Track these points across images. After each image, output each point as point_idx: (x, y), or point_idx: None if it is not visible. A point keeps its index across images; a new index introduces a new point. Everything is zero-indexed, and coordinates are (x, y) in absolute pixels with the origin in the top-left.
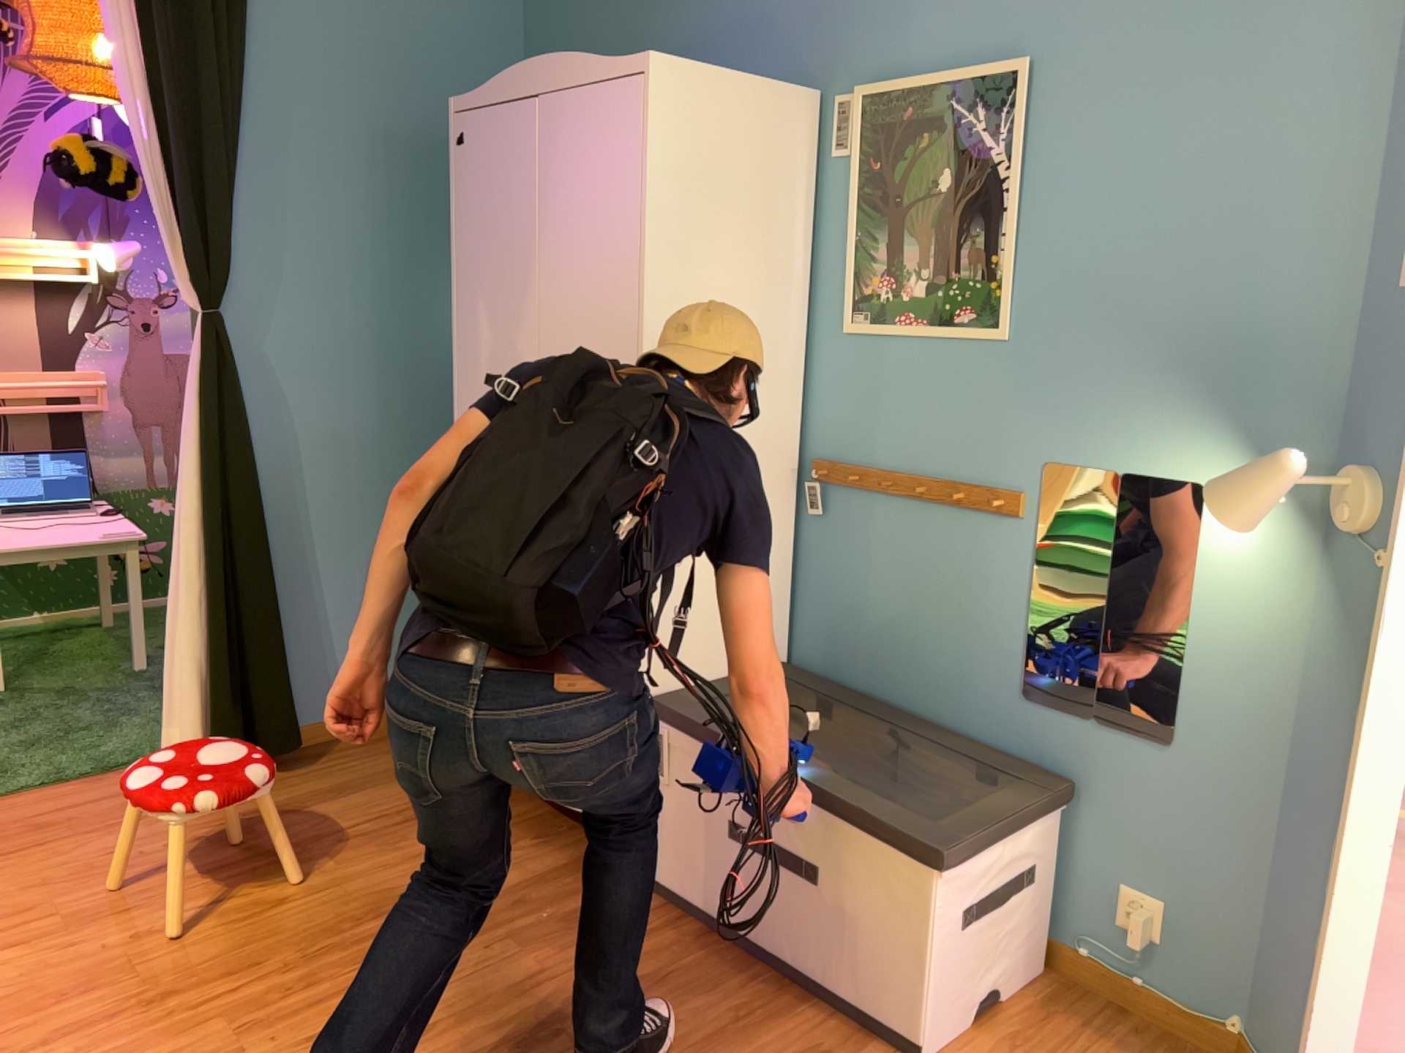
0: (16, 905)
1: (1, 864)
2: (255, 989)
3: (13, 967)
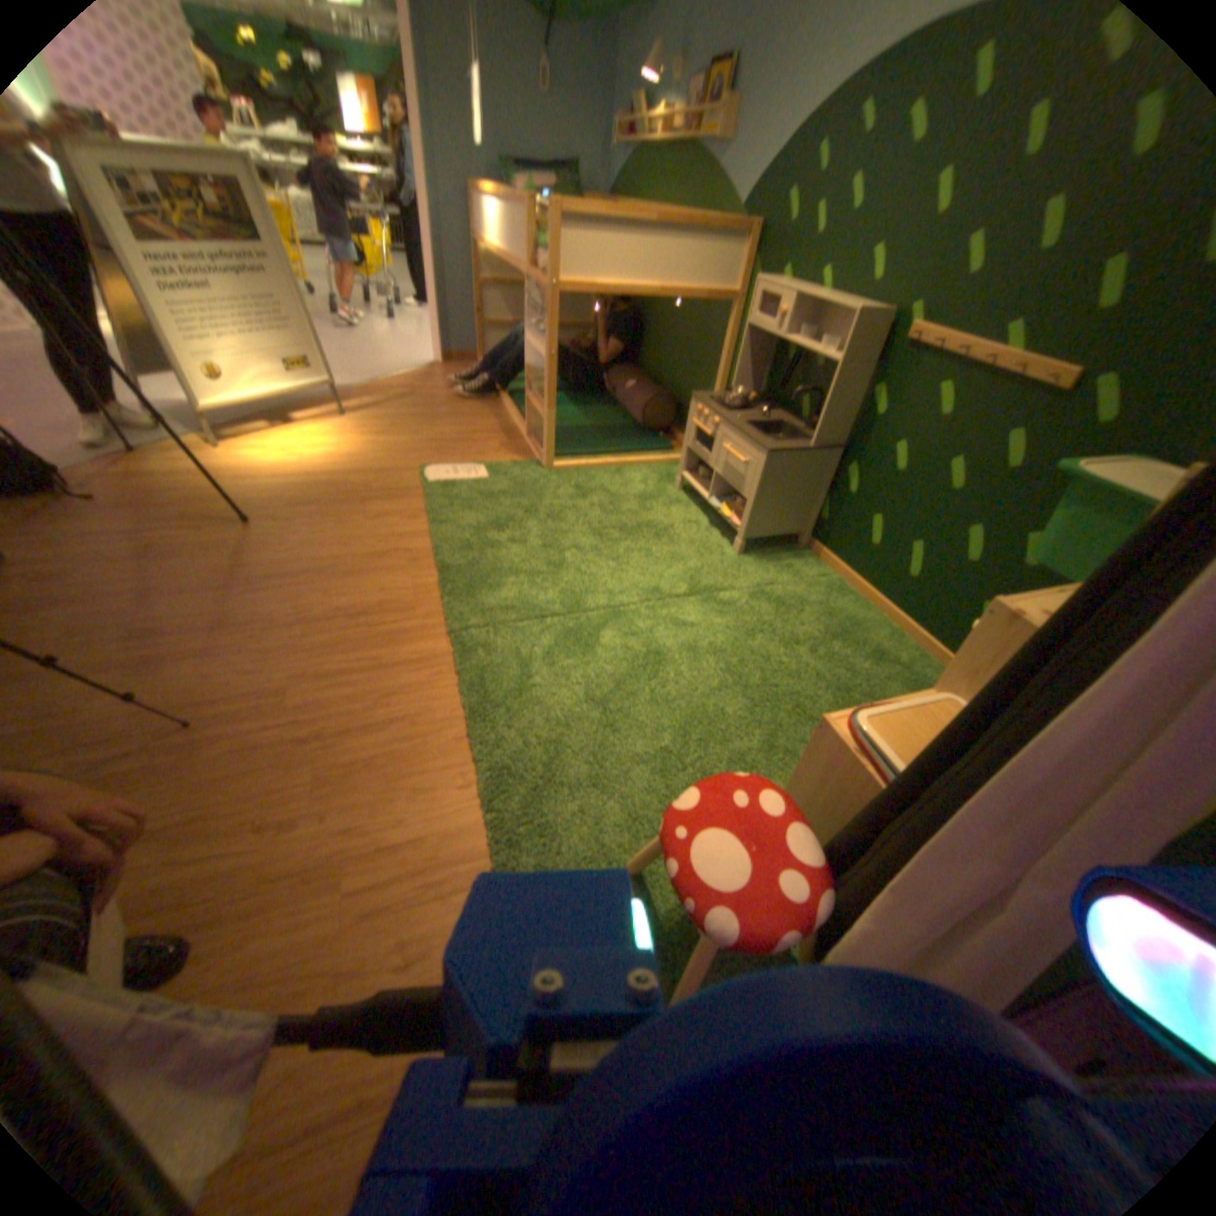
0: (371, 934)
1: (368, 1067)
2: (247, 729)
3: (390, 818)
